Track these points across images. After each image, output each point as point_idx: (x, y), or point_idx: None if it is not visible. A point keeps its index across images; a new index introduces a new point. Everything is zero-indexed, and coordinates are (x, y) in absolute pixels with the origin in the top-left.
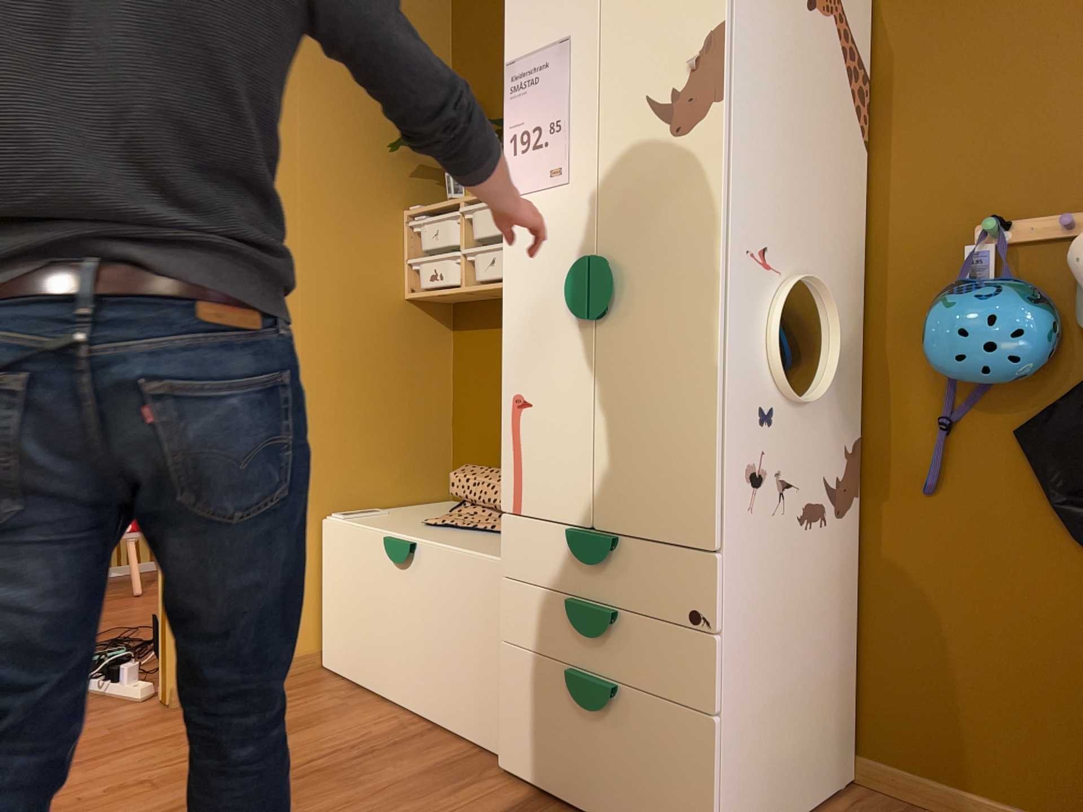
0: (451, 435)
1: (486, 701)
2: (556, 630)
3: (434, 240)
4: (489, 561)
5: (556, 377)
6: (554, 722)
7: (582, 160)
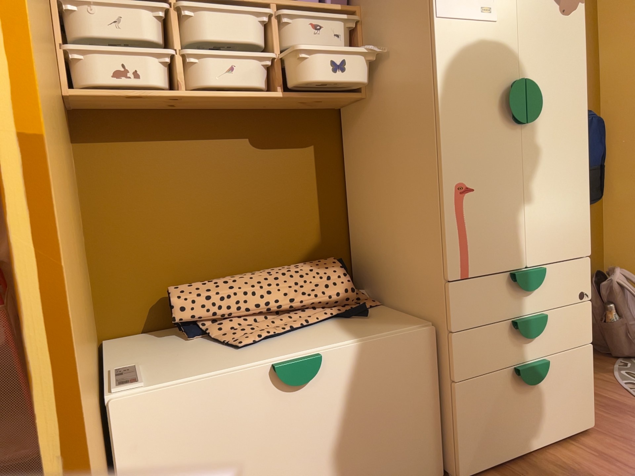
0: (89, 267)
1: (420, 446)
2: (502, 348)
3: (121, 30)
4: (411, 332)
5: (495, 167)
6: (505, 410)
7: (506, 9)
